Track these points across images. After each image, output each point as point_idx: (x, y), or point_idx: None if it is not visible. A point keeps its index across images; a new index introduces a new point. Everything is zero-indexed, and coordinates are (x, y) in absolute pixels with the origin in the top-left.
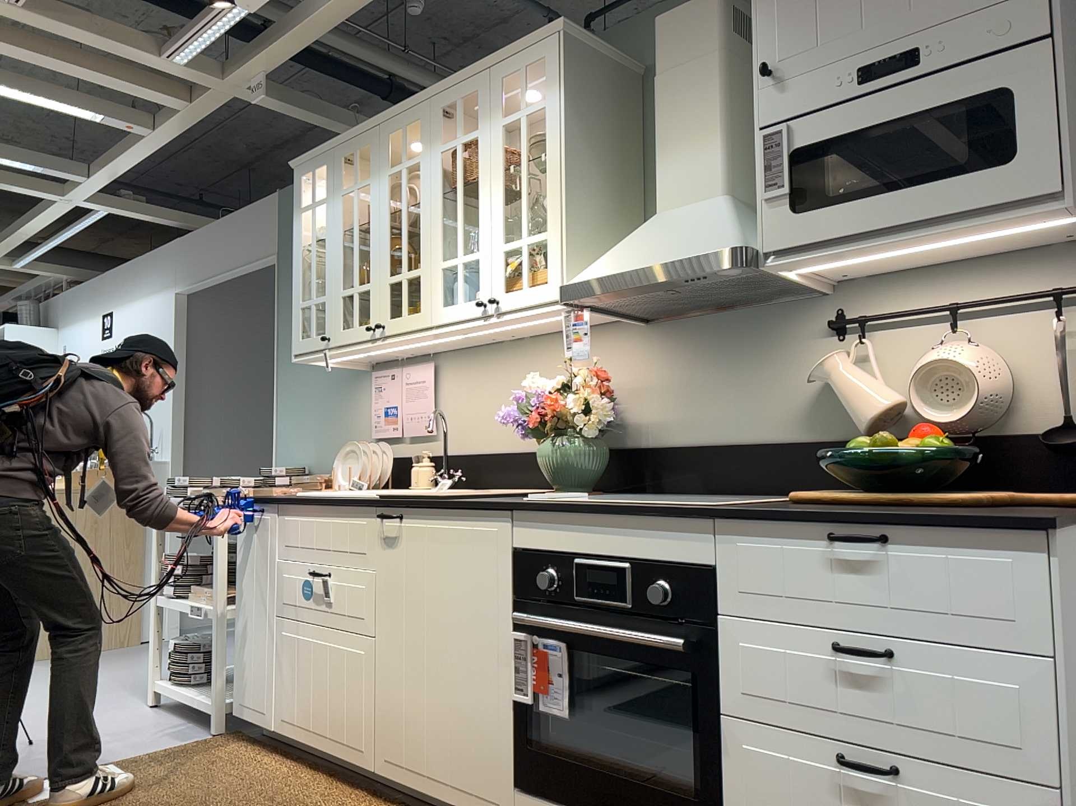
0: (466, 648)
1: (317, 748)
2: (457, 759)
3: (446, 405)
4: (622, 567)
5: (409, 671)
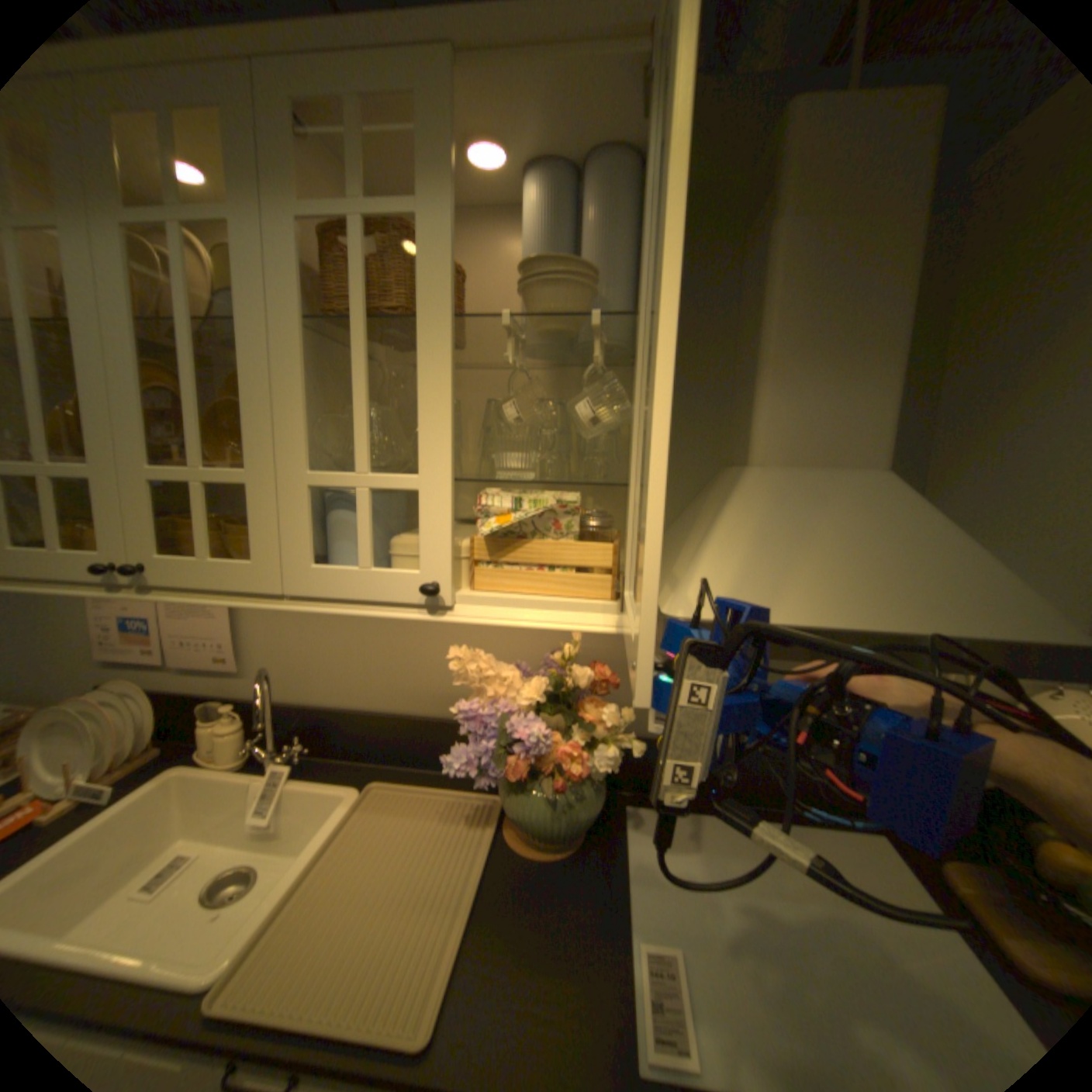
0: None
1: None
2: None
3: (258, 630)
4: None
5: None
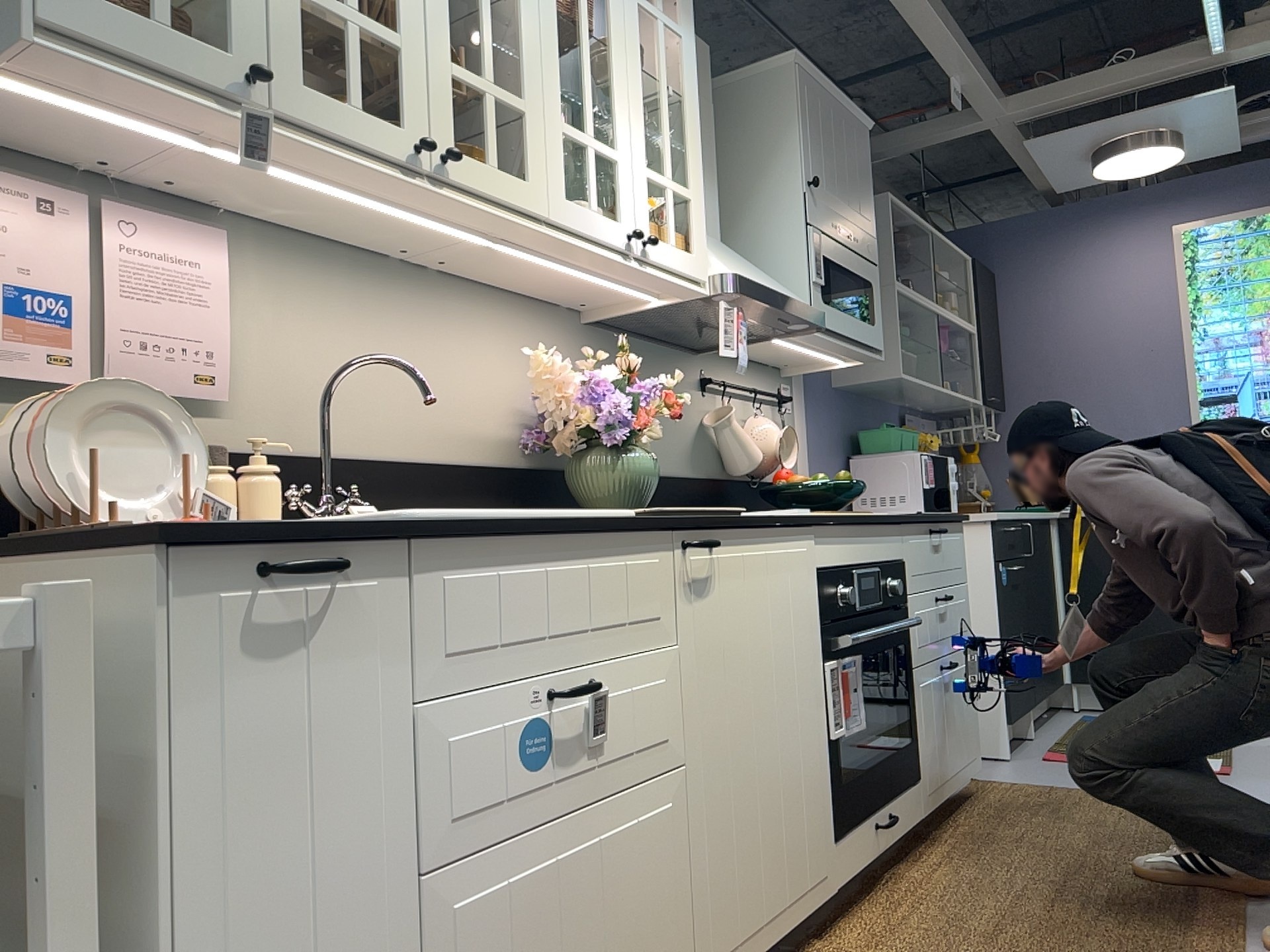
0: (793, 706)
1: None
2: (794, 861)
3: (250, 340)
4: (873, 571)
5: (738, 784)
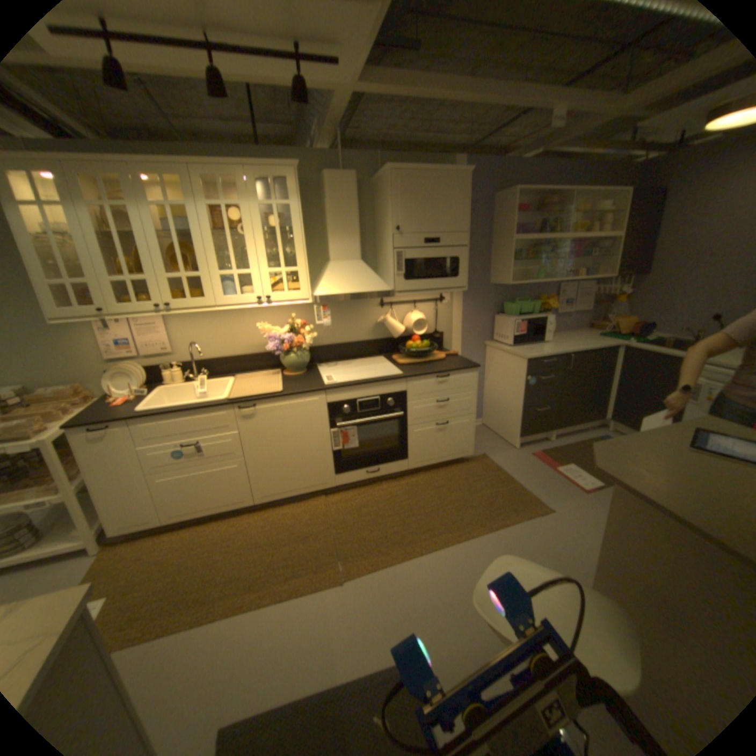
0: (306, 443)
1: (206, 517)
2: (306, 480)
3: (177, 337)
4: (375, 399)
5: (272, 462)
